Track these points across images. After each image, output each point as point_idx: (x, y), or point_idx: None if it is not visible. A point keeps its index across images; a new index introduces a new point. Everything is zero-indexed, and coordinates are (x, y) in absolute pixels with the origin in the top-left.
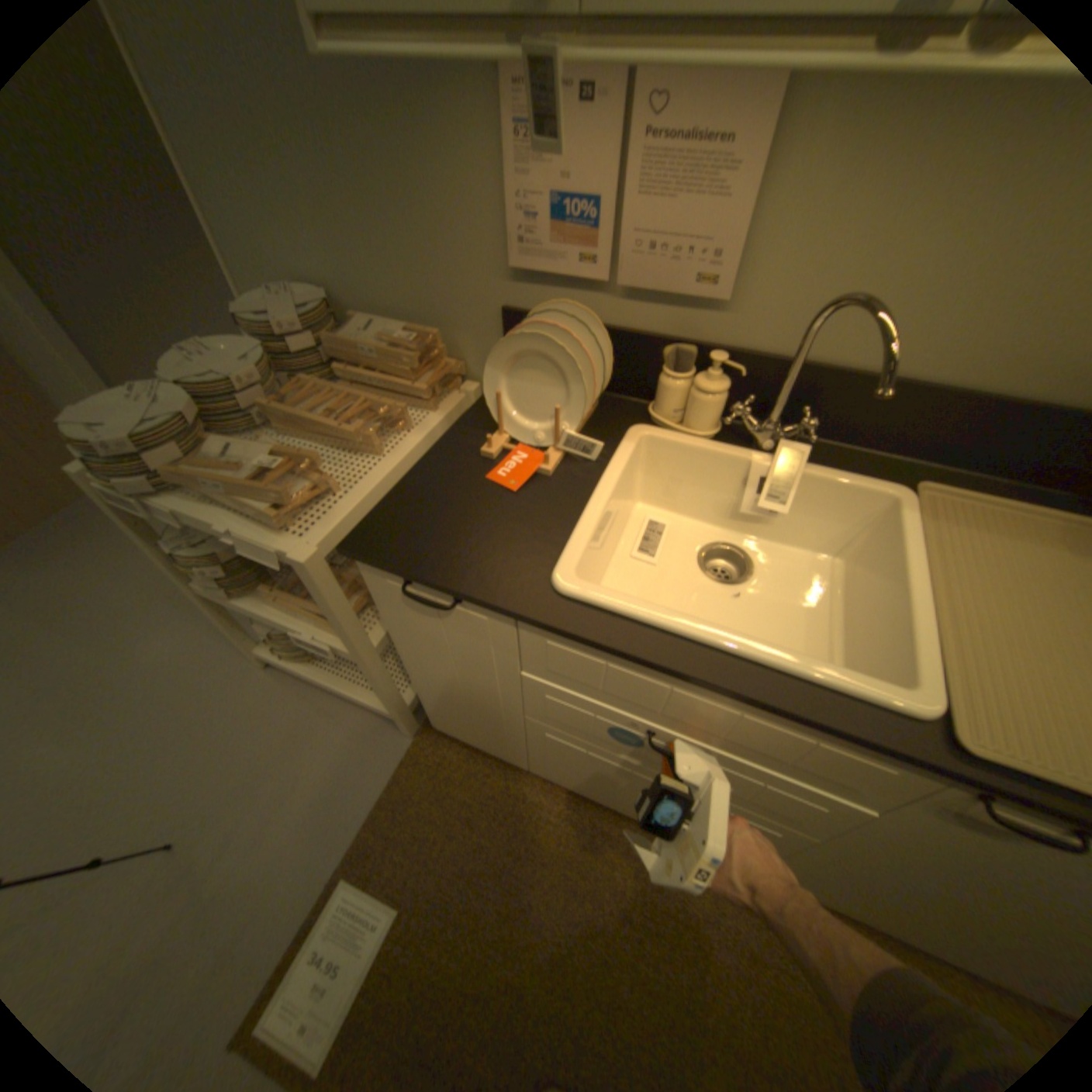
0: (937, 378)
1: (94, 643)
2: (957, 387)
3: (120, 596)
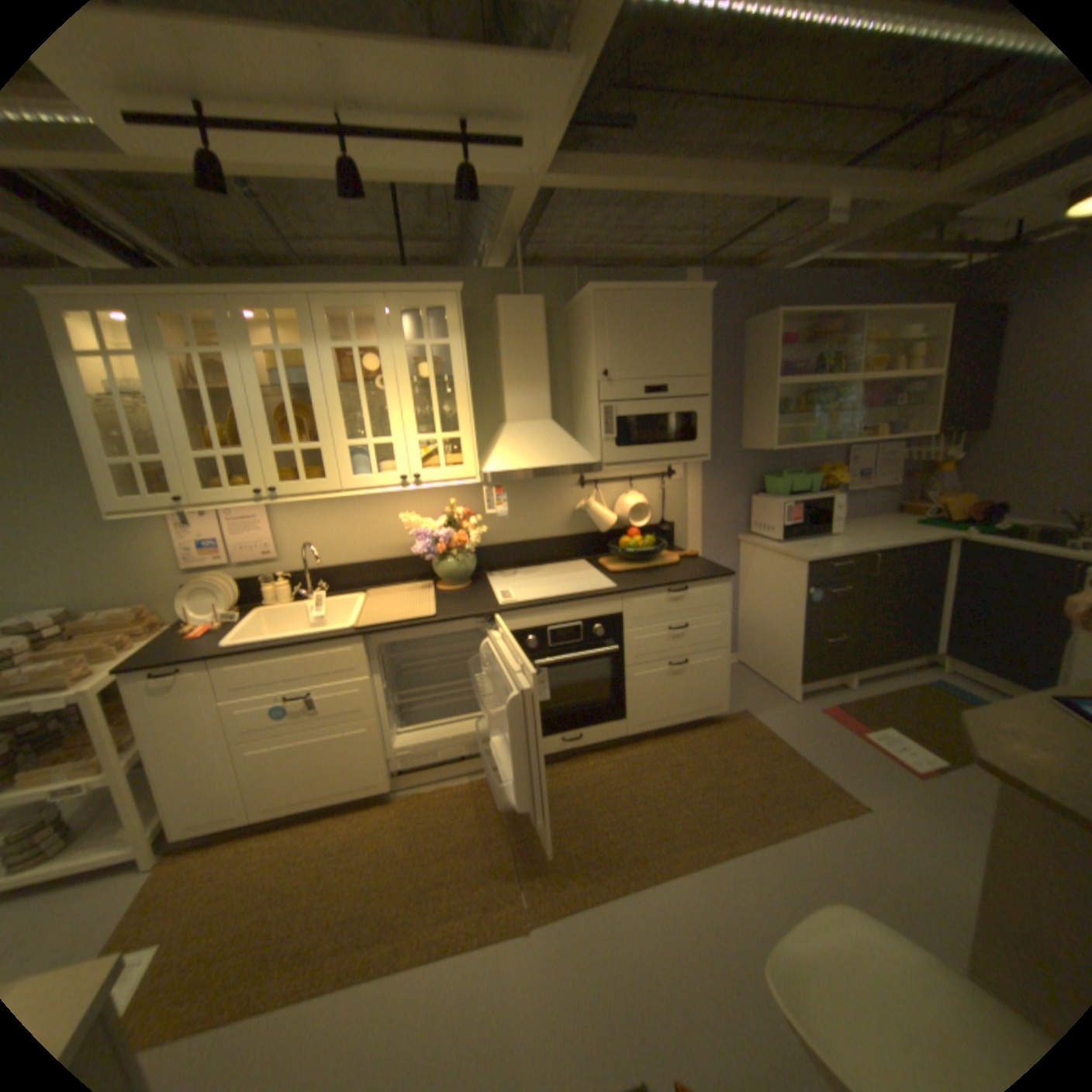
0: (357, 562)
1: None
2: (364, 562)
3: None
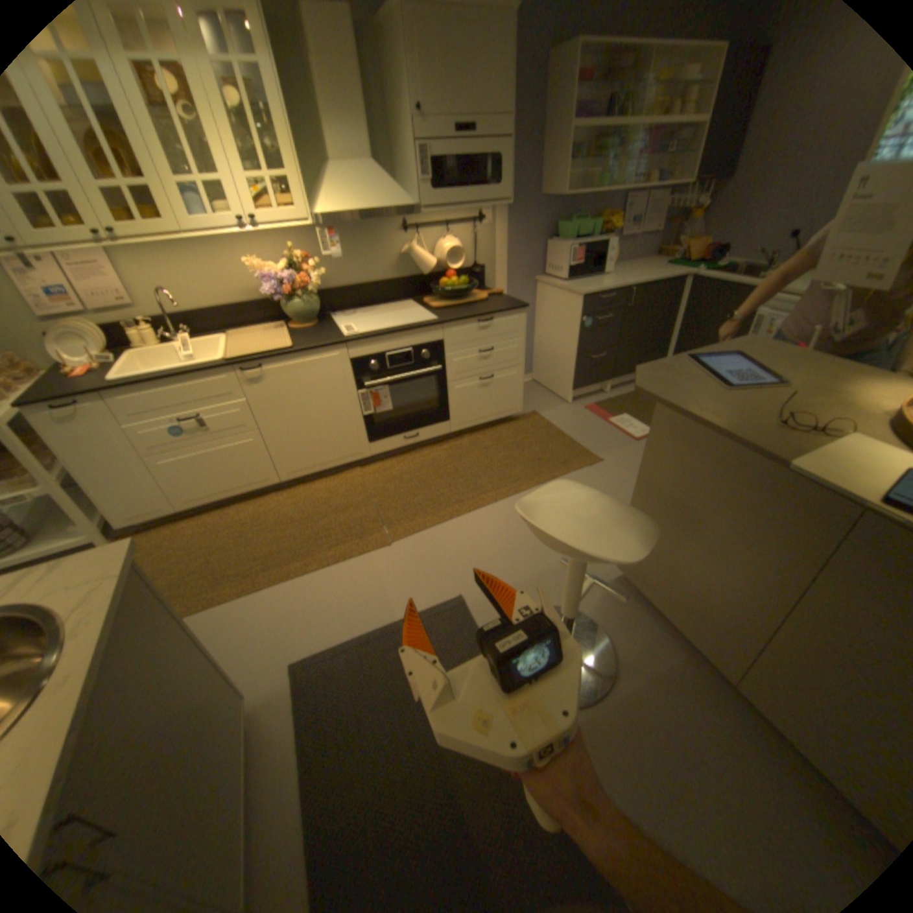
0: (211, 307)
1: None
2: (218, 307)
3: None
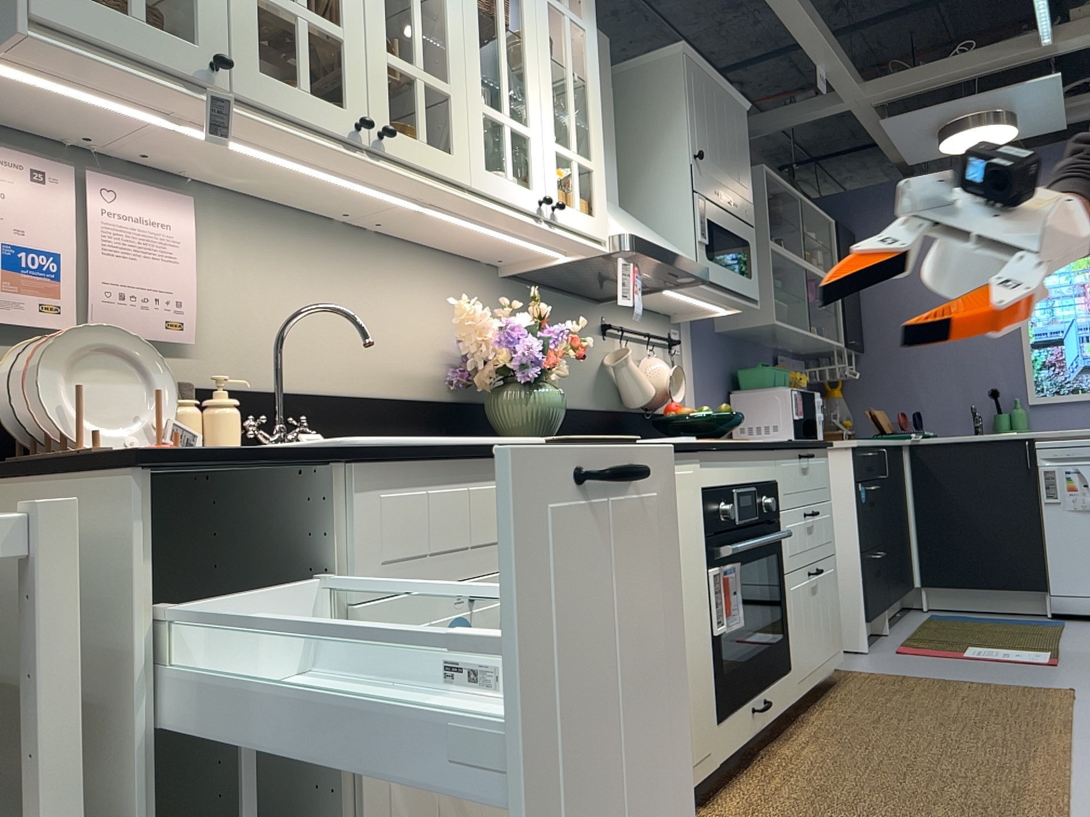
0: (338, 393)
1: None
2: (350, 397)
3: None
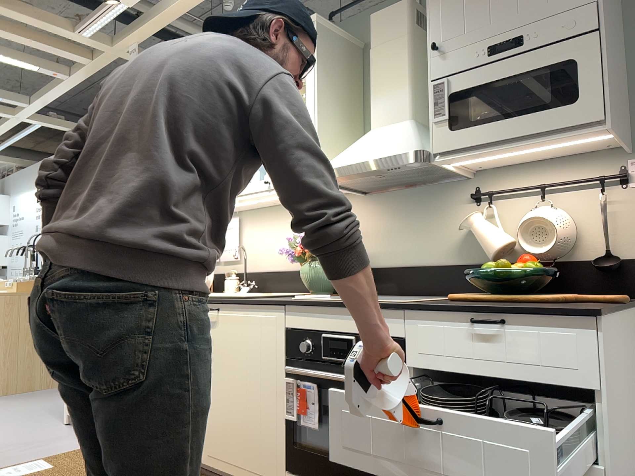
0: (278, 270)
1: (11, 414)
2: (282, 271)
3: (32, 407)
